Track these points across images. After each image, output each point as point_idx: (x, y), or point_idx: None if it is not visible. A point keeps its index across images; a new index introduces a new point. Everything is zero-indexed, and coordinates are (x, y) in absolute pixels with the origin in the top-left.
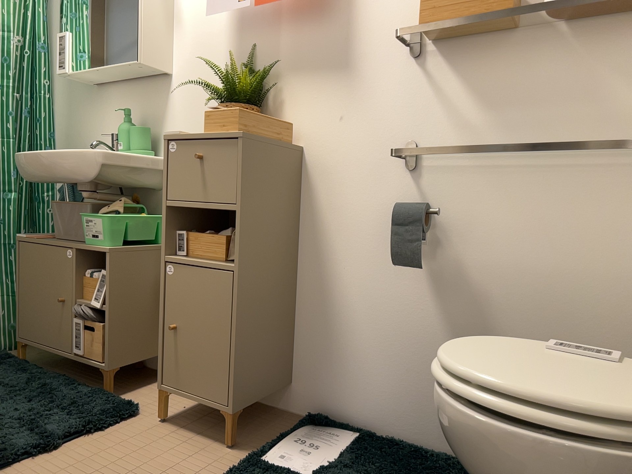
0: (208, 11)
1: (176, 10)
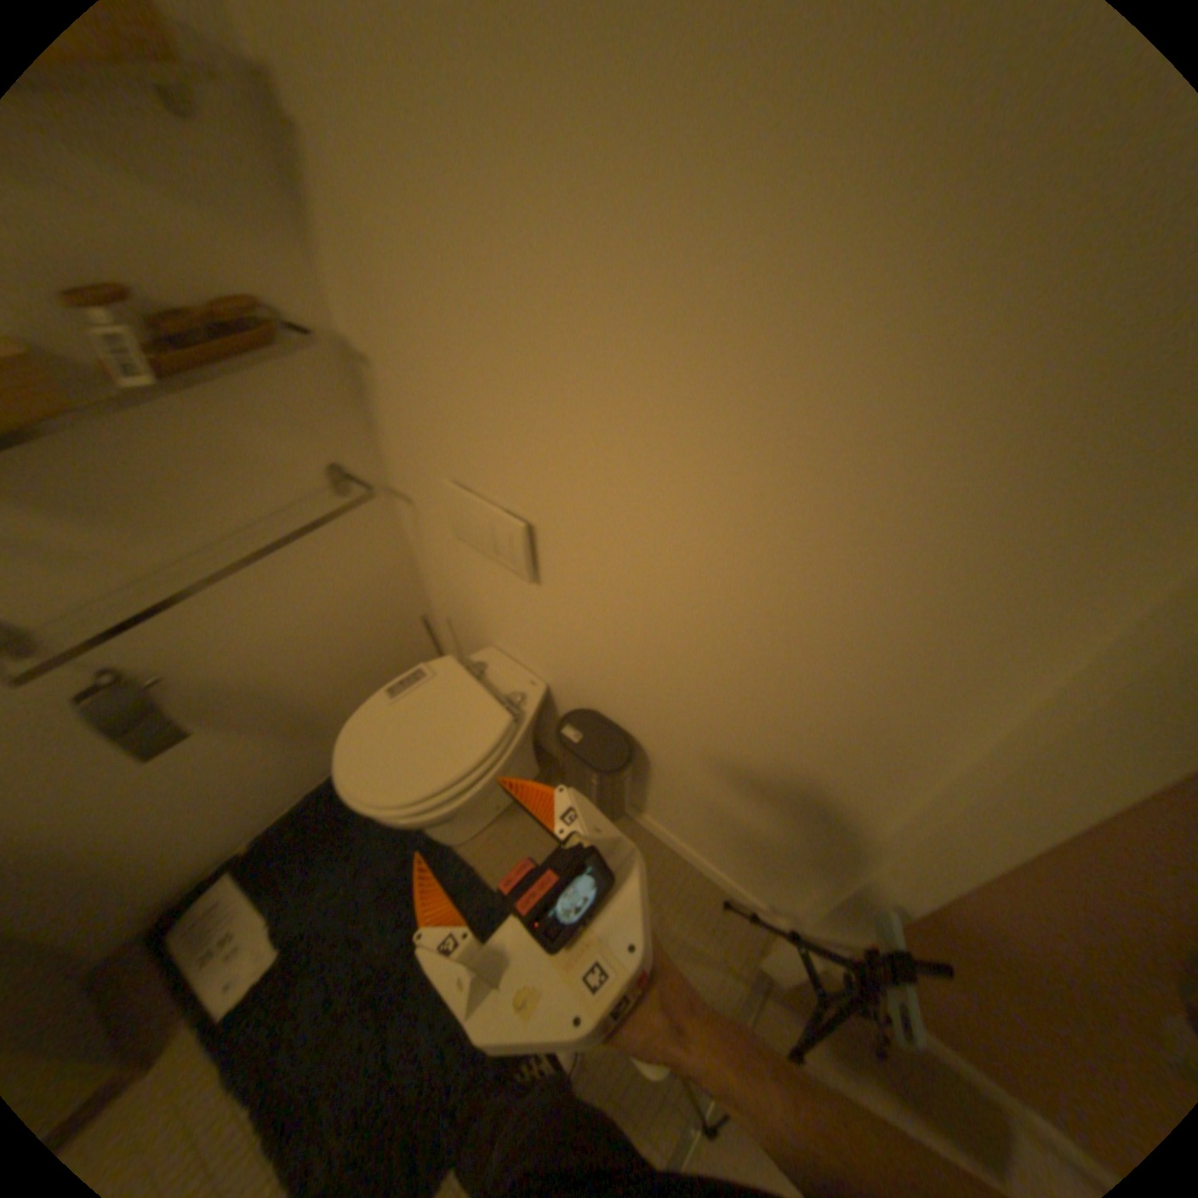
0: None
1: None
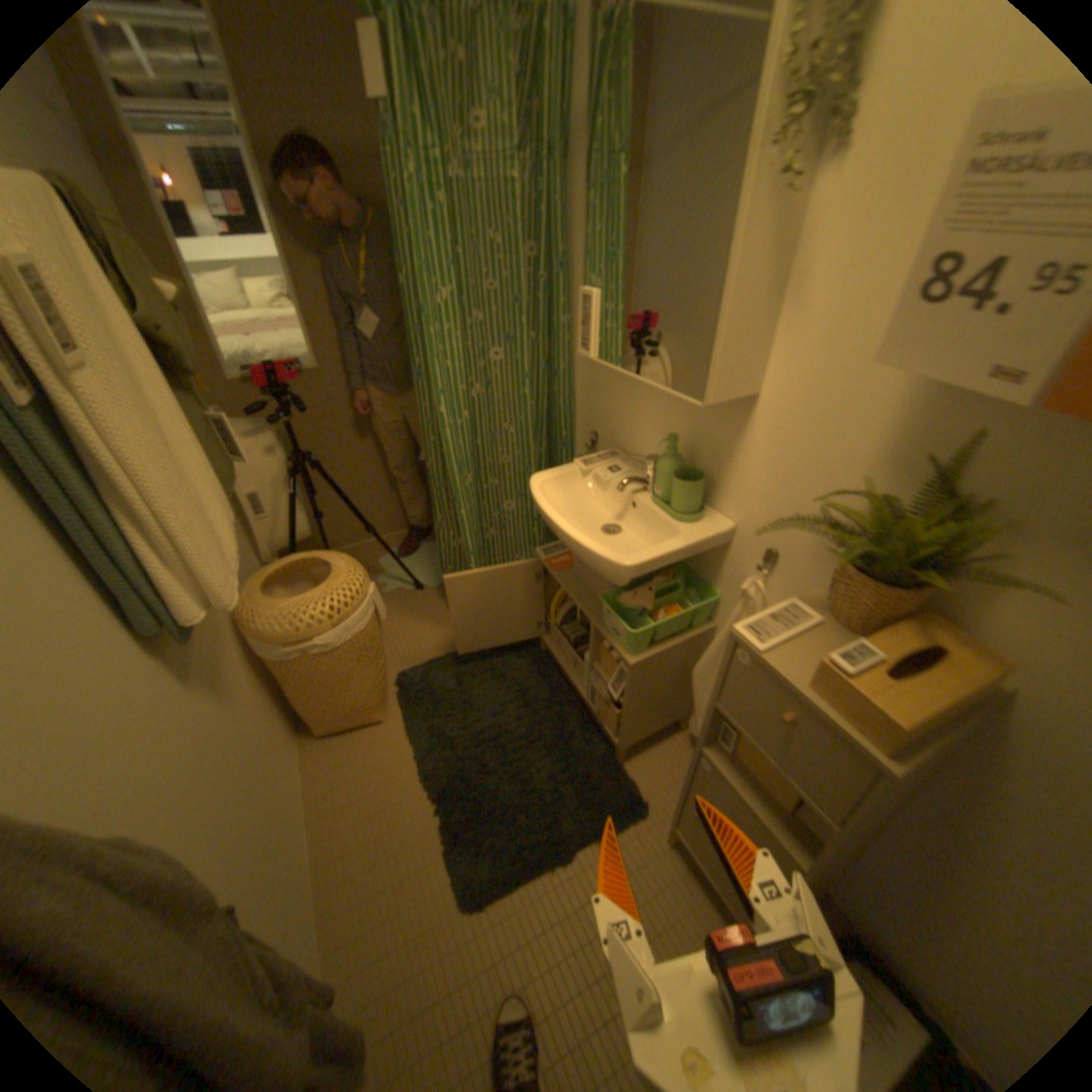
0: (889, 353)
1: (798, 263)
